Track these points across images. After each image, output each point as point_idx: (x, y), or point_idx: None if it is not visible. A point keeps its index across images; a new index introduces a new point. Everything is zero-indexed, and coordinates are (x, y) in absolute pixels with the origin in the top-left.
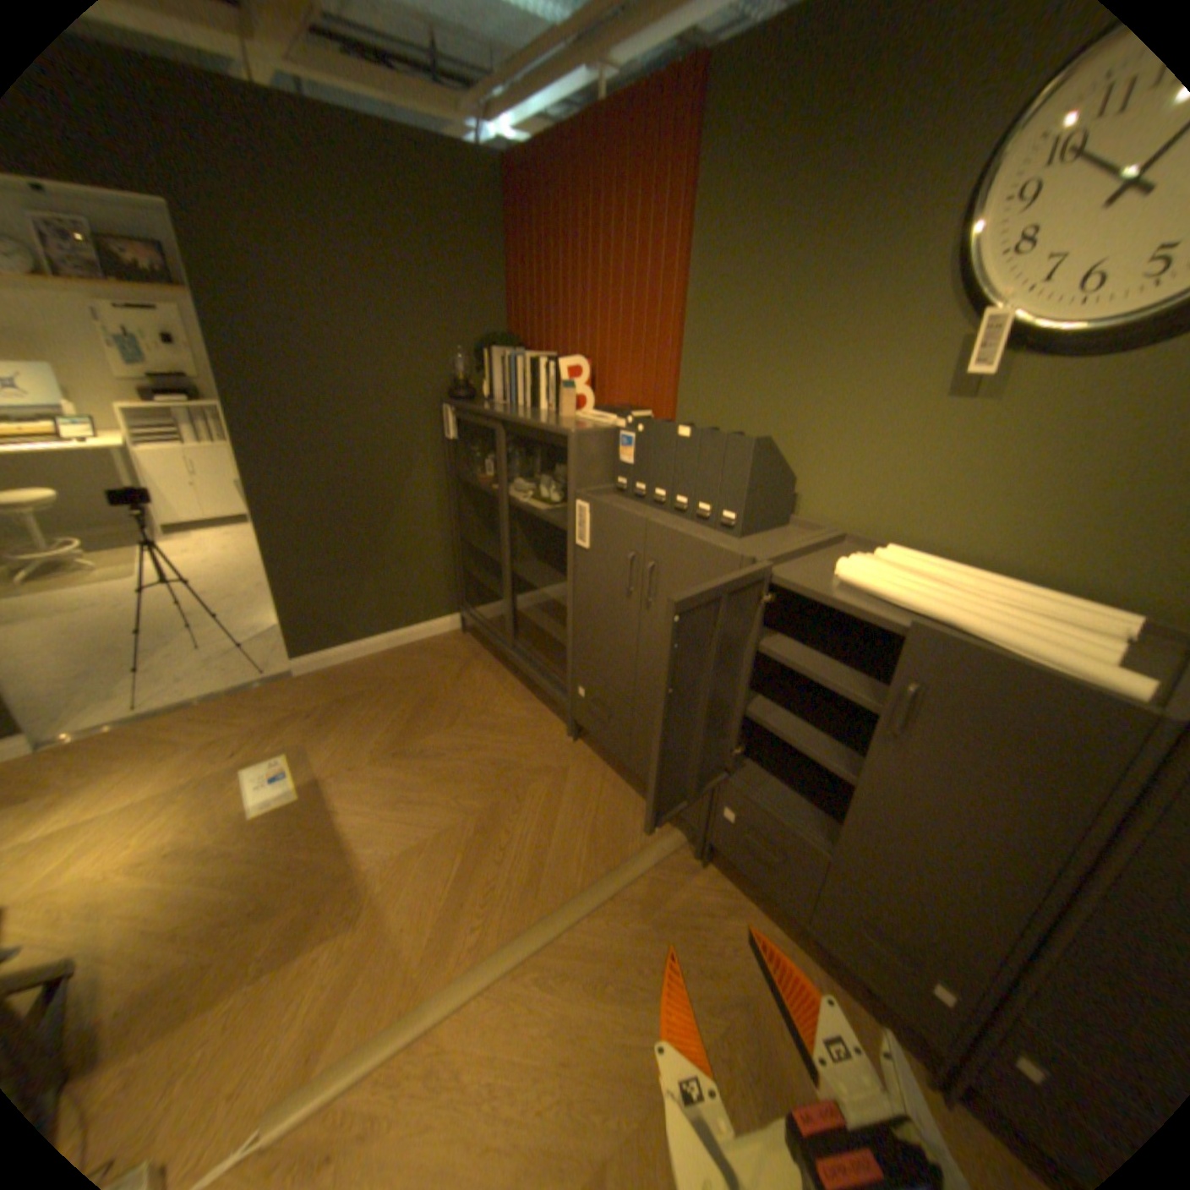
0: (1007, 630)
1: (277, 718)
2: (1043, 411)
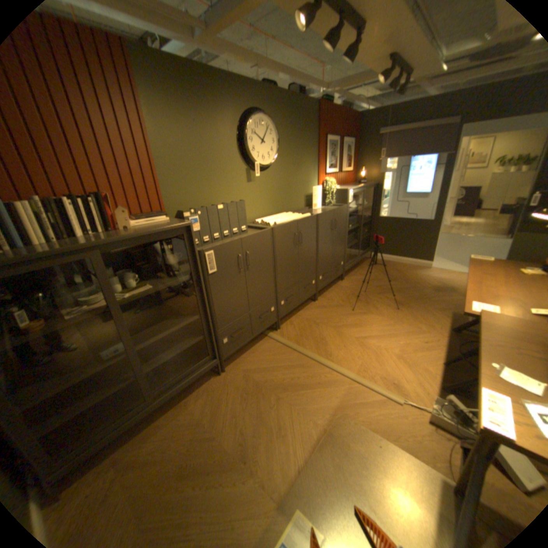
0: (298, 217)
1: None
2: (261, 183)
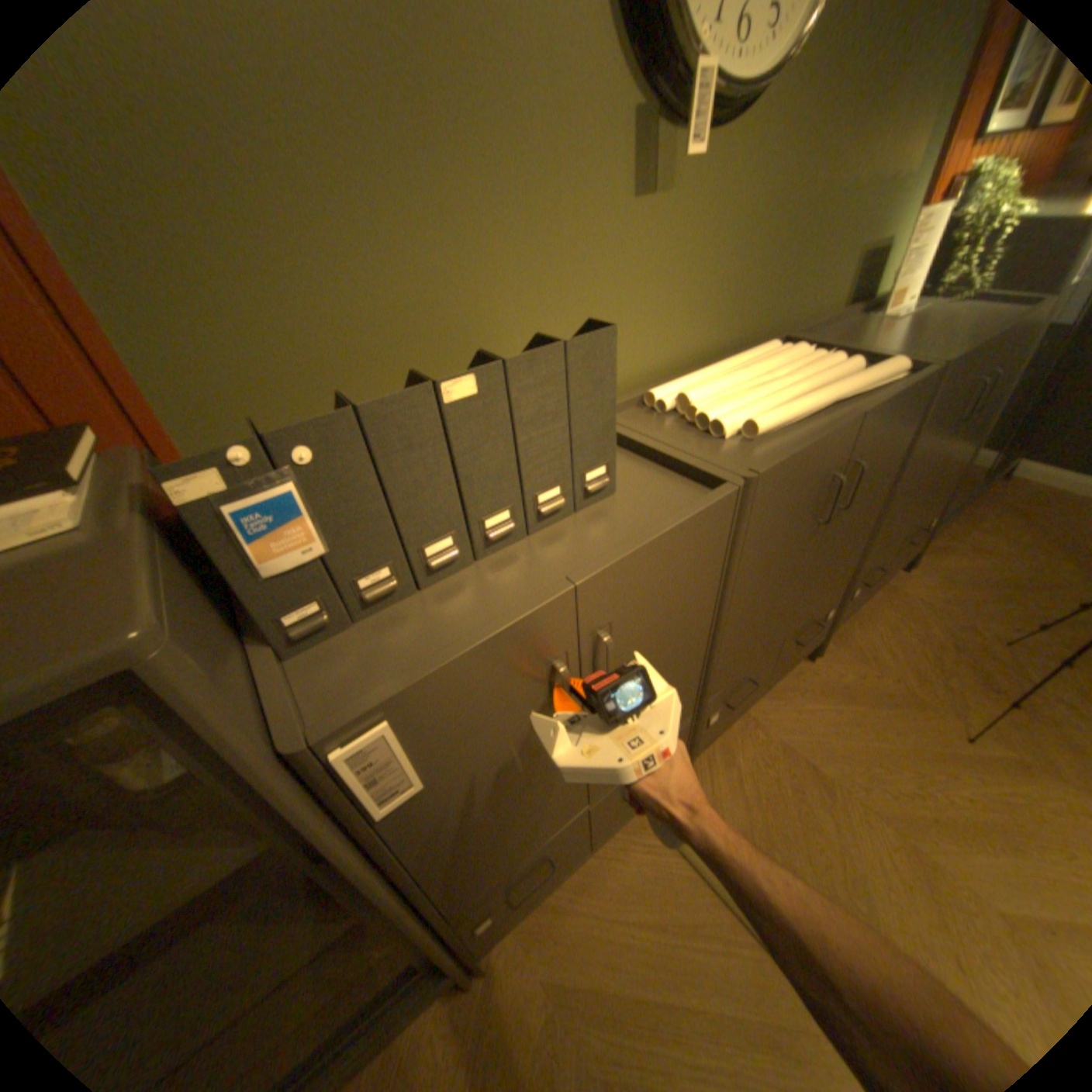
0: (856, 380)
1: None
2: (698, 197)
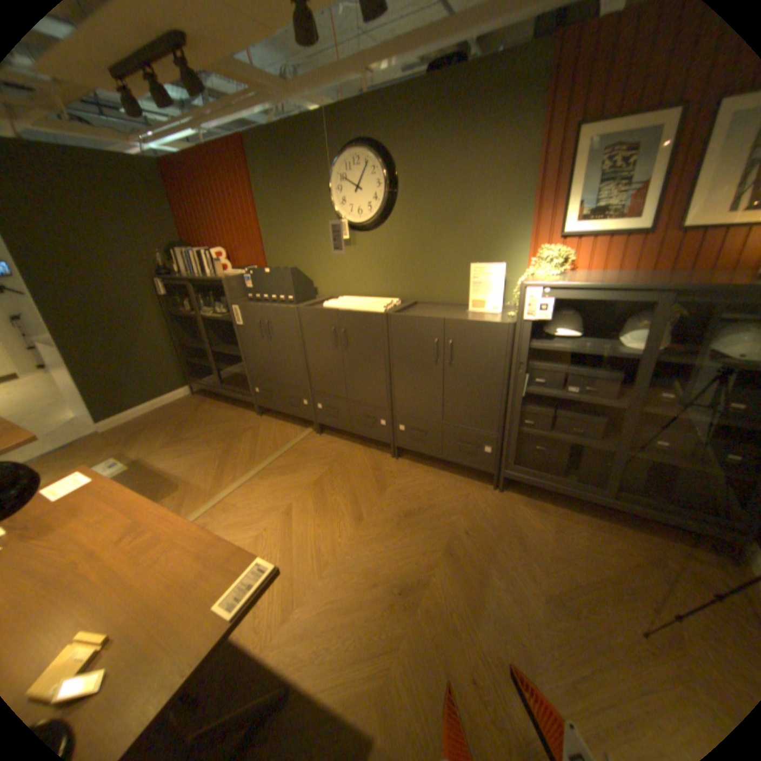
0: (359, 307)
1: (98, 449)
2: (365, 248)
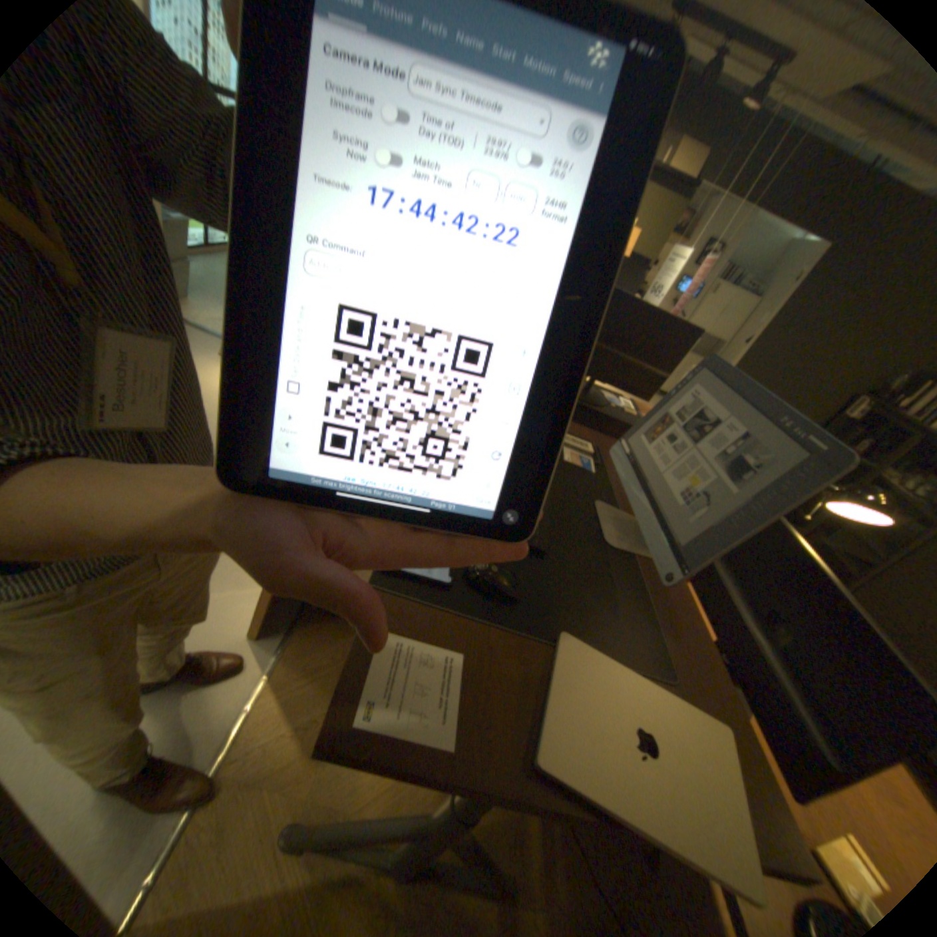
0: None
1: None
2: None
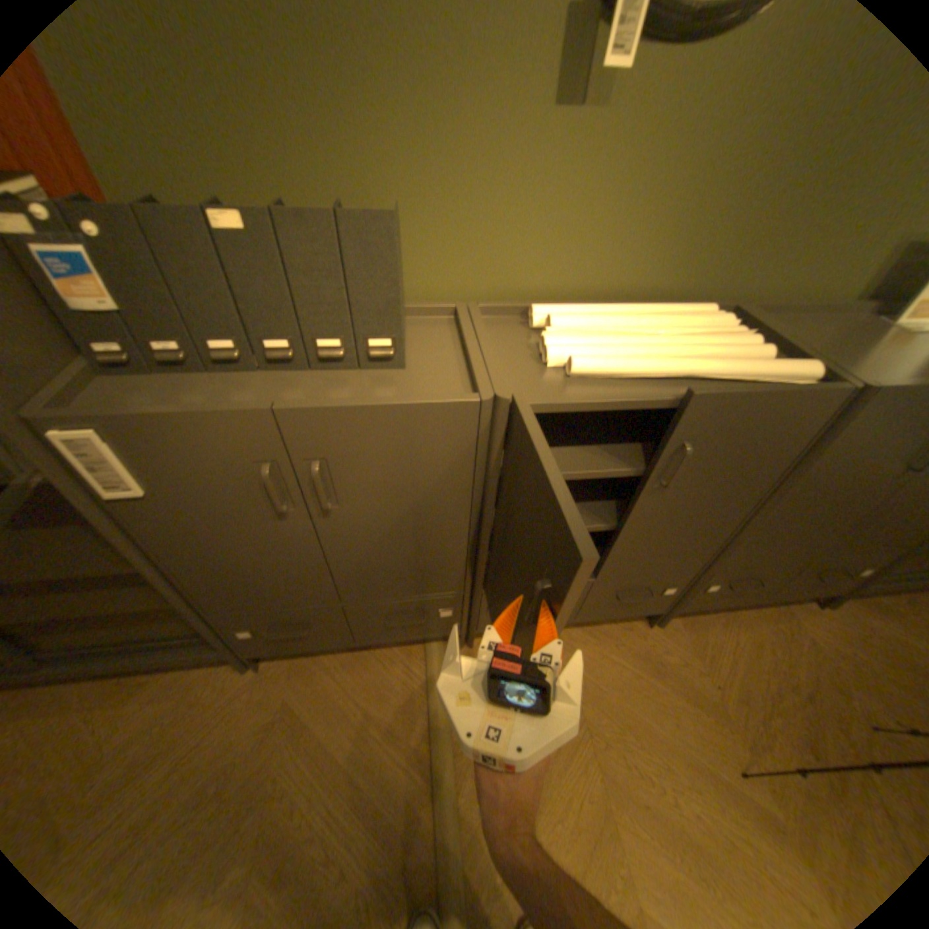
0: (731, 363)
1: None
2: (644, 119)
